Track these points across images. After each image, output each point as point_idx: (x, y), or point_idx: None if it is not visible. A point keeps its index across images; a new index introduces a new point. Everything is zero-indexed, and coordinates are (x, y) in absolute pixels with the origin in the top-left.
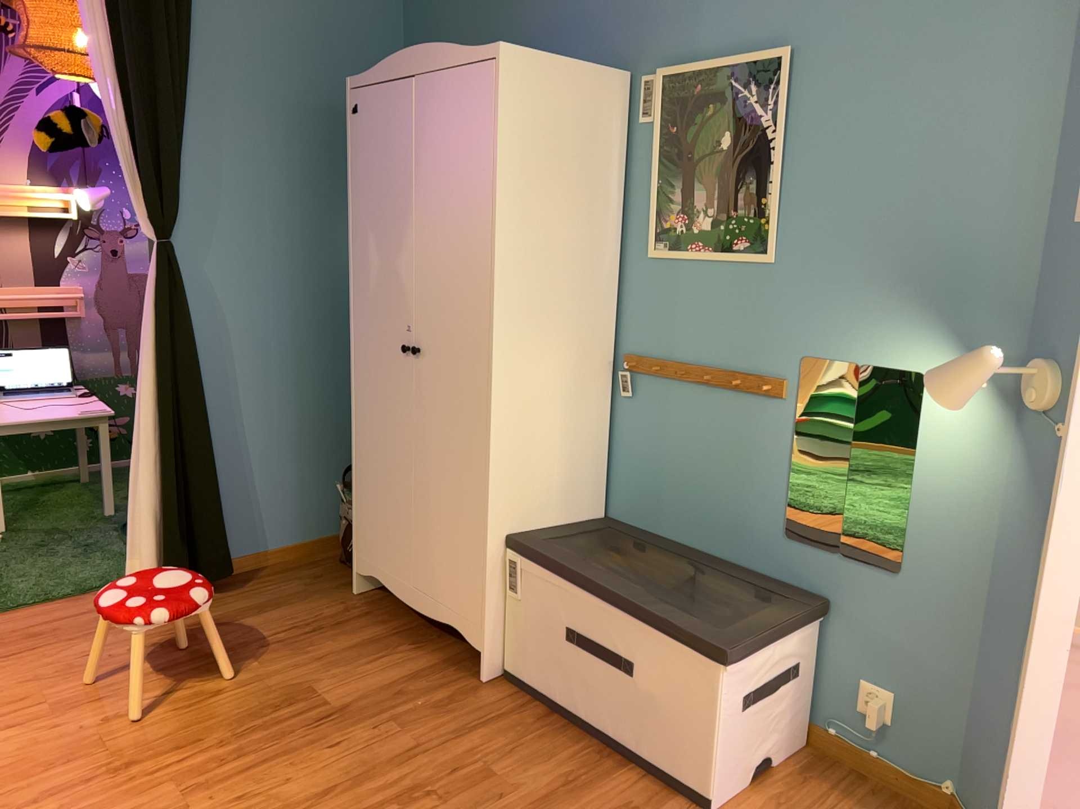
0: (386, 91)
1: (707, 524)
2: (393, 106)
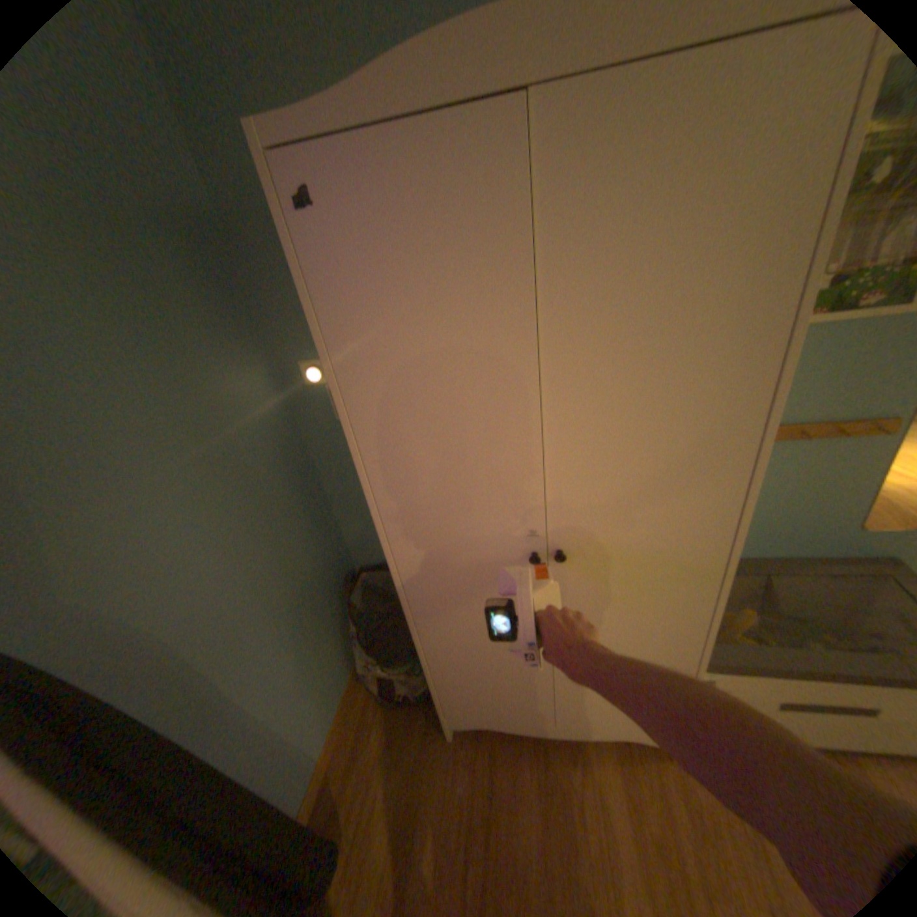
0: (418, 136)
1: (773, 540)
2: (450, 173)
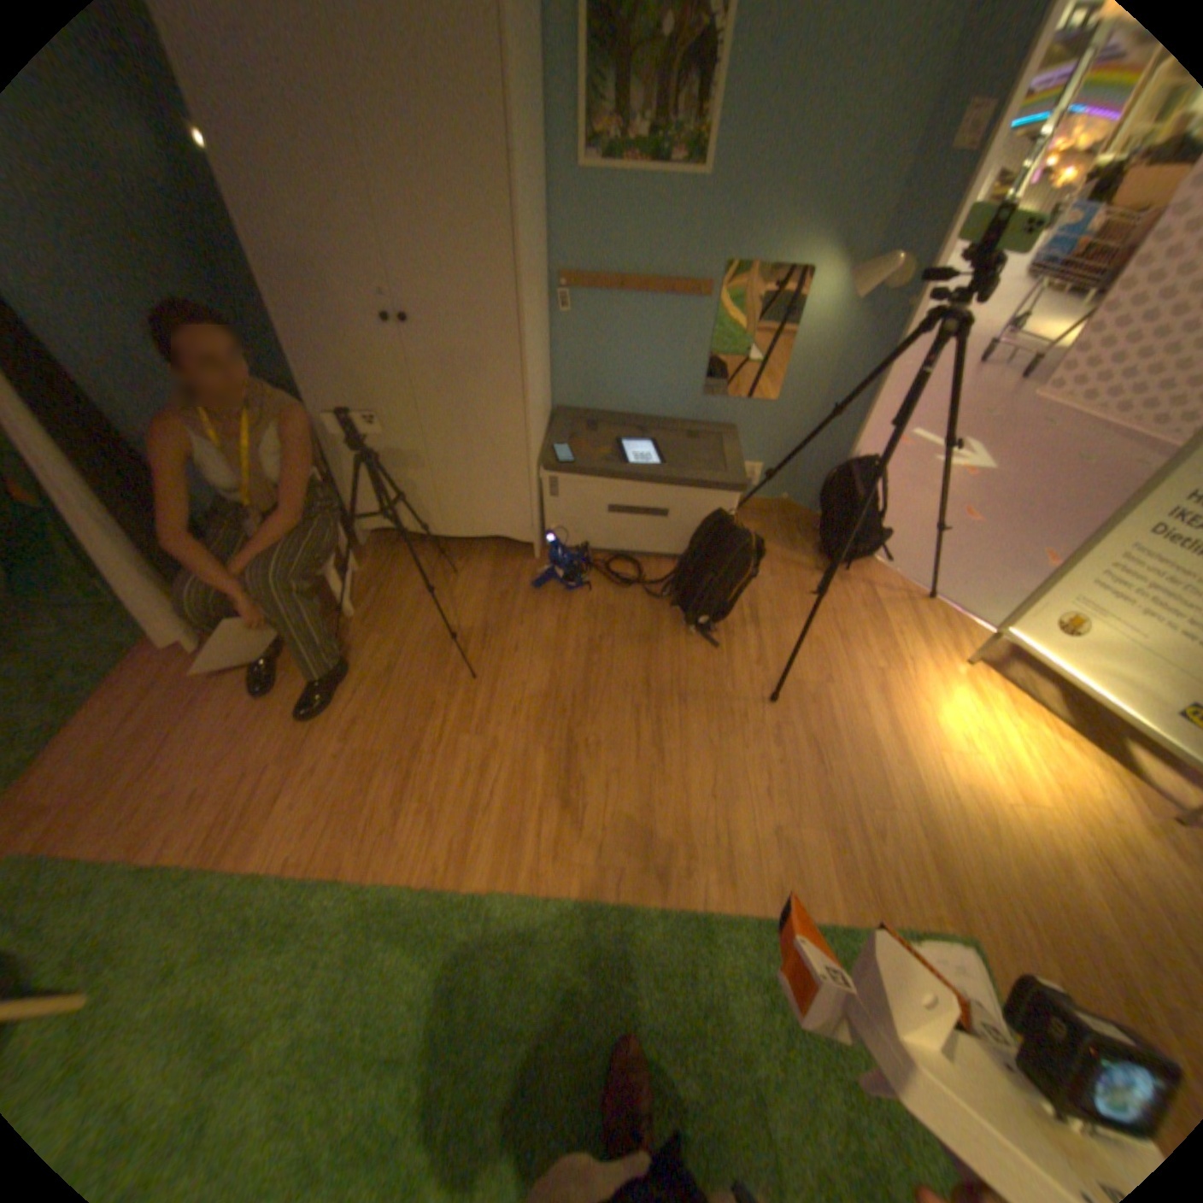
0: None
1: (641, 401)
2: None
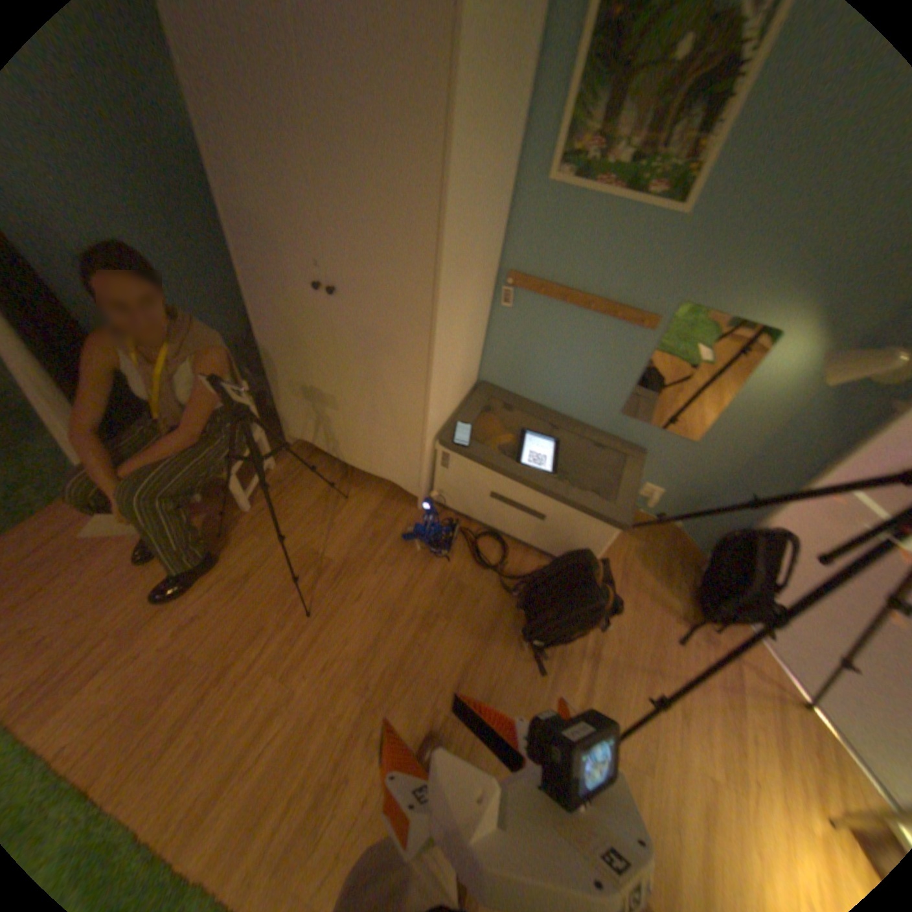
0: None
1: (560, 400)
2: None
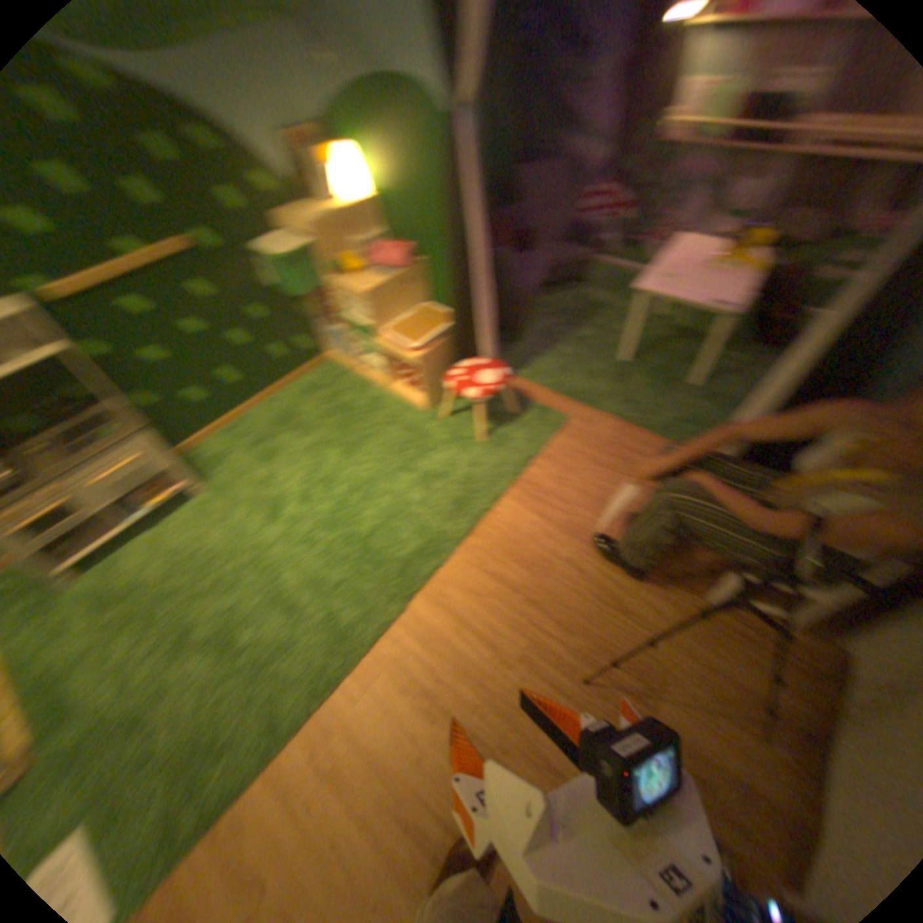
0: None
1: None
2: None
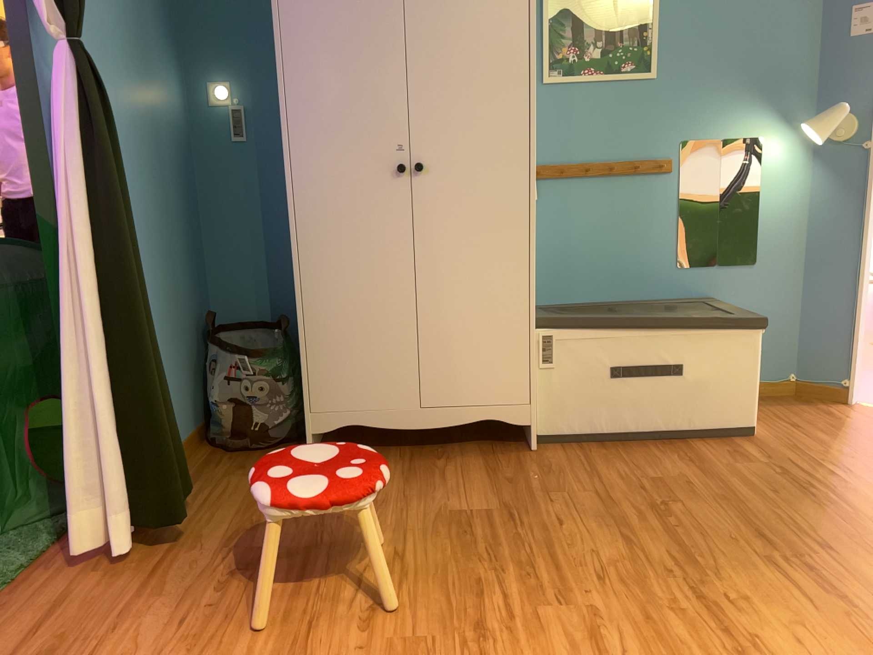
0: None
1: (613, 280)
2: None
